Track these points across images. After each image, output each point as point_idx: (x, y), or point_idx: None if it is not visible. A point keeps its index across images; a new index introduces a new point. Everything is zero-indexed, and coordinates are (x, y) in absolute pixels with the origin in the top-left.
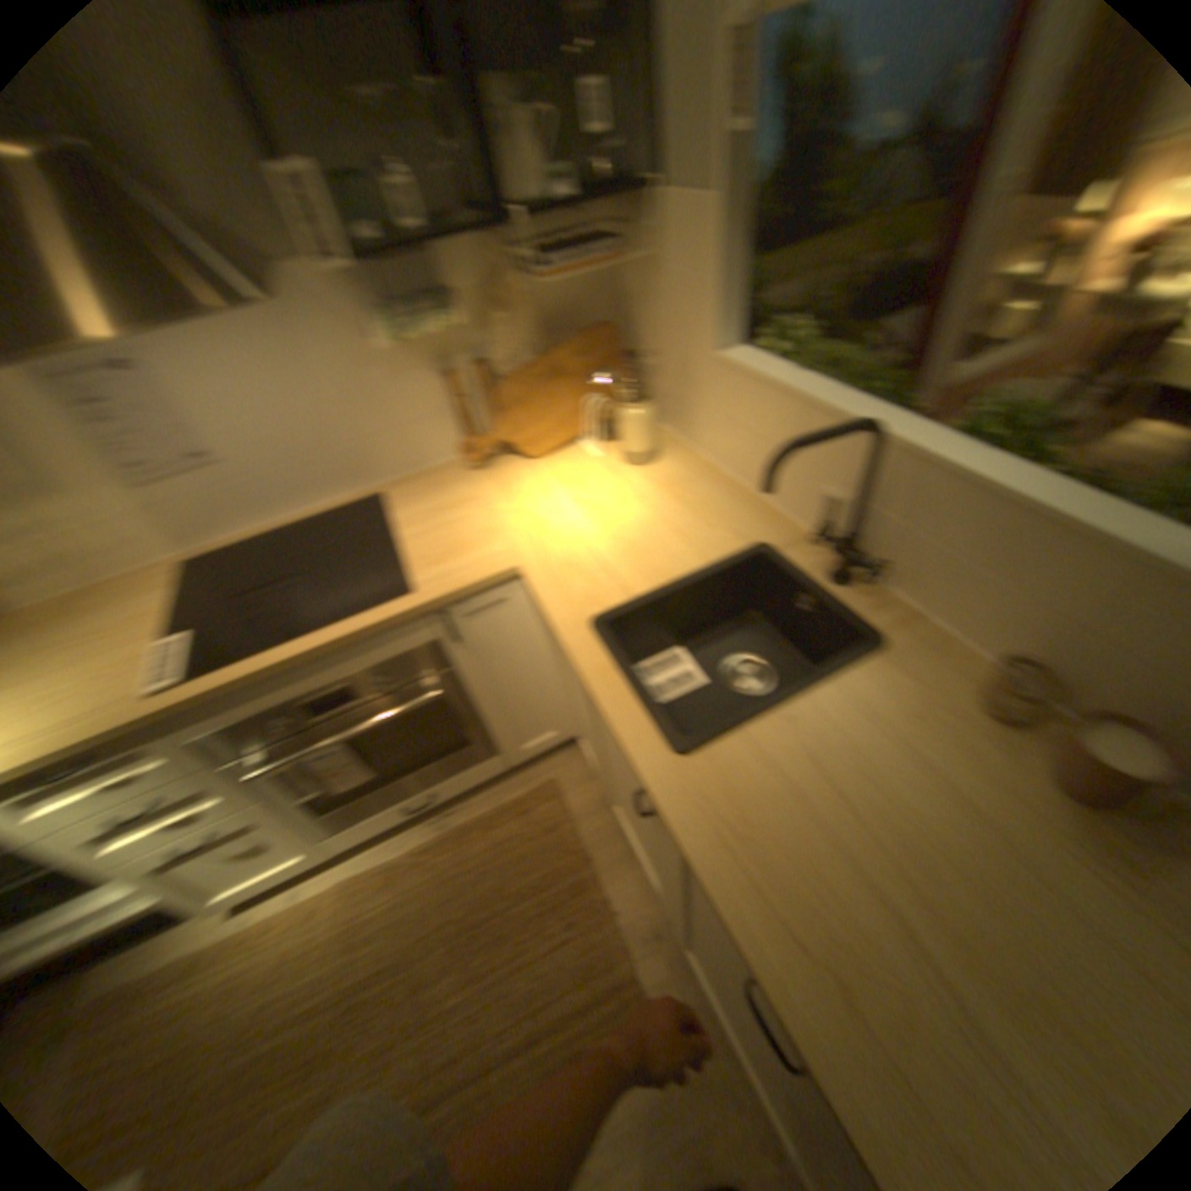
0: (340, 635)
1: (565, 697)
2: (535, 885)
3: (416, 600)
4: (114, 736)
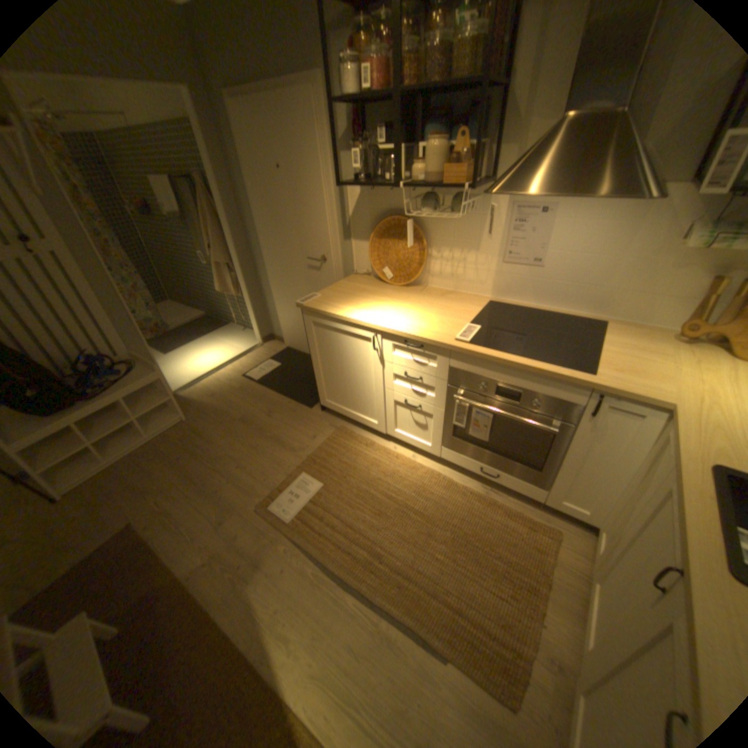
0: (550, 371)
1: (629, 504)
2: (516, 568)
3: (601, 383)
4: (443, 347)
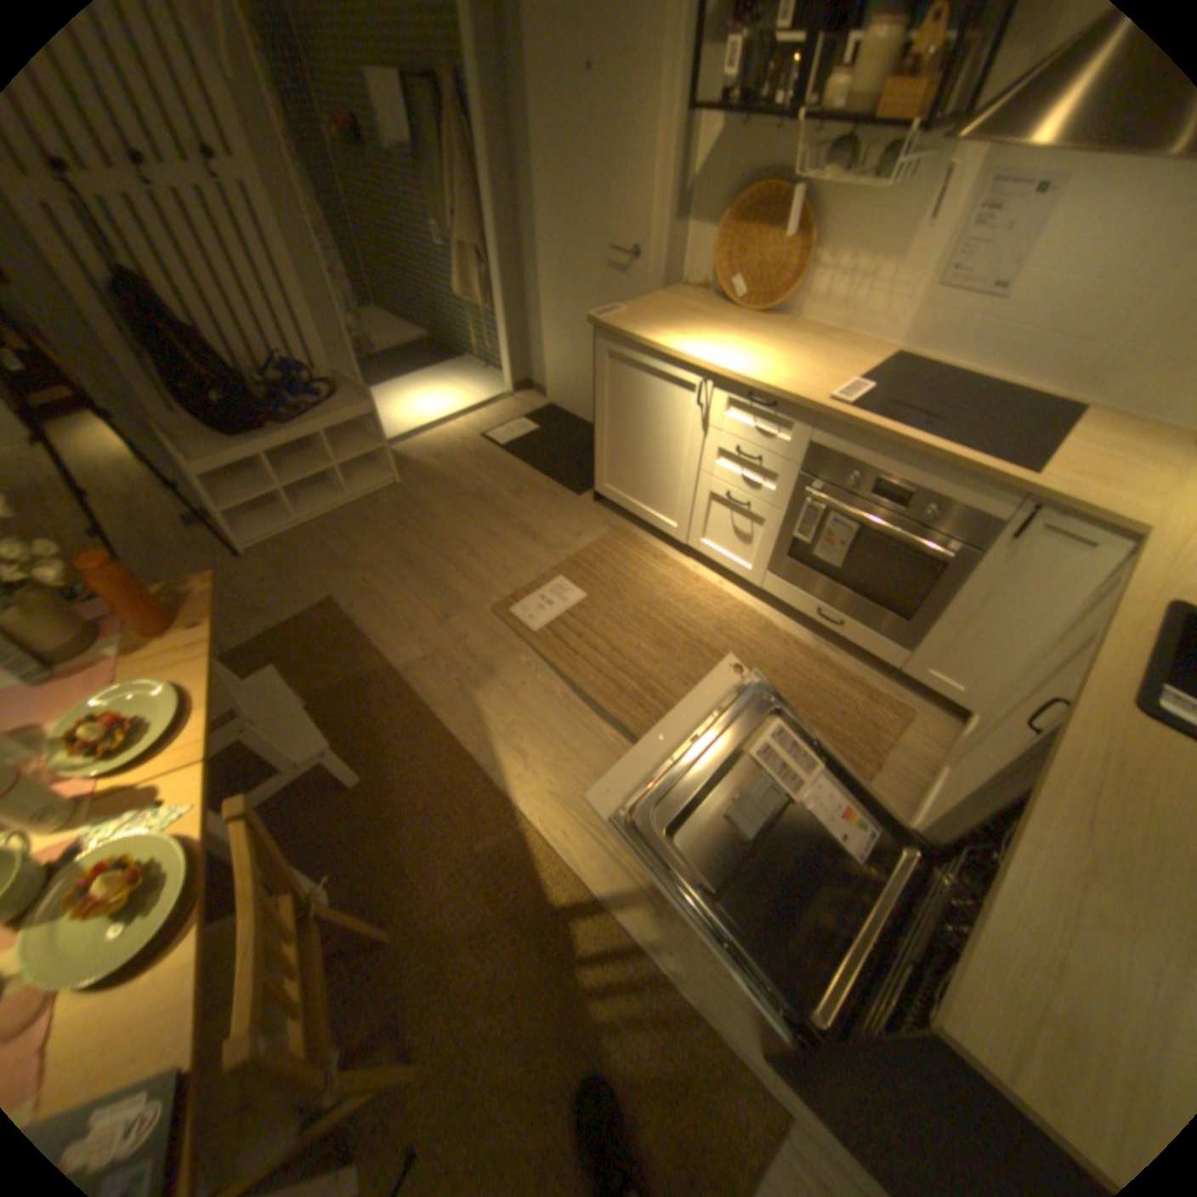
0: (968, 460)
1: (1028, 673)
2: (837, 738)
3: (1043, 485)
4: (808, 409)
